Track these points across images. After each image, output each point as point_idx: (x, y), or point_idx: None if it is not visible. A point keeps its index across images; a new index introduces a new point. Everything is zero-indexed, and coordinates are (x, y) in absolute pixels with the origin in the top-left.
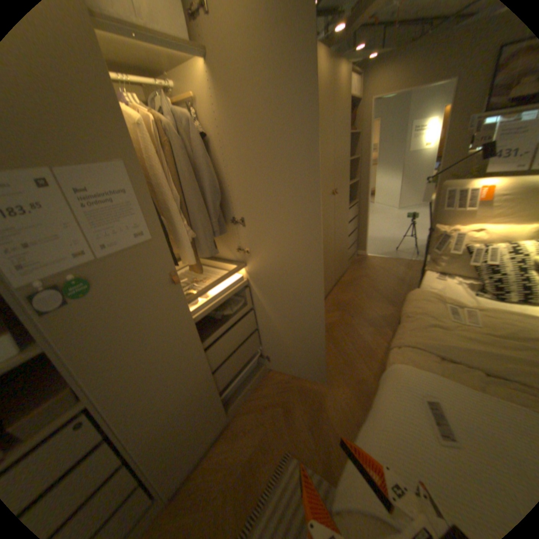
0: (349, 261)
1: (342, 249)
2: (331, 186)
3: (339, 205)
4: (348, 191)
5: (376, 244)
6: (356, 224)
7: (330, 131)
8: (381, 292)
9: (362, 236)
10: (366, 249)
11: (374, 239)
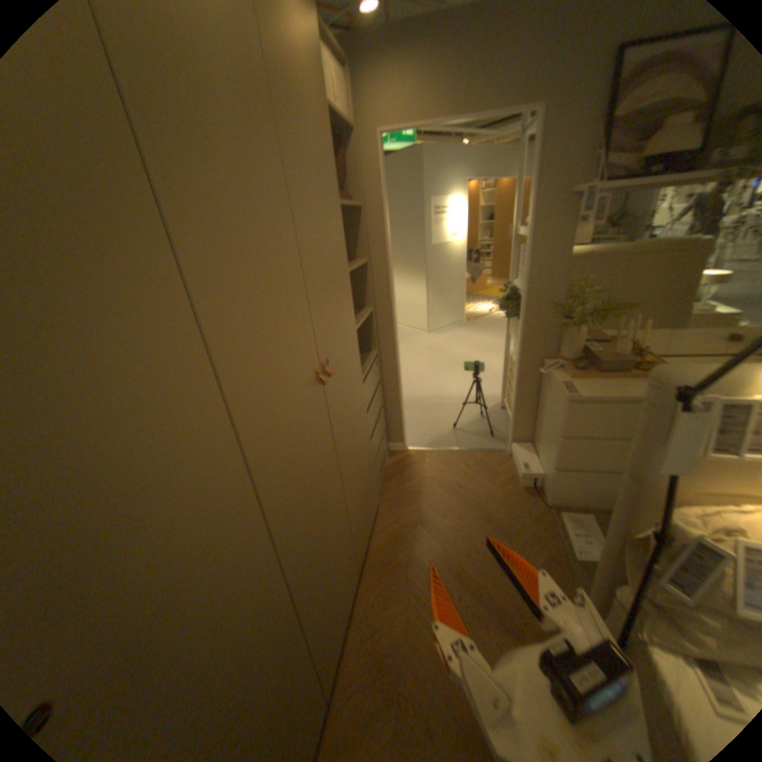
0: (379, 480)
1: (364, 483)
2: (310, 362)
3: (342, 393)
4: (357, 347)
5: (416, 417)
6: (380, 399)
7: (276, 188)
8: (469, 577)
9: (394, 416)
10: (405, 440)
11: (410, 403)
